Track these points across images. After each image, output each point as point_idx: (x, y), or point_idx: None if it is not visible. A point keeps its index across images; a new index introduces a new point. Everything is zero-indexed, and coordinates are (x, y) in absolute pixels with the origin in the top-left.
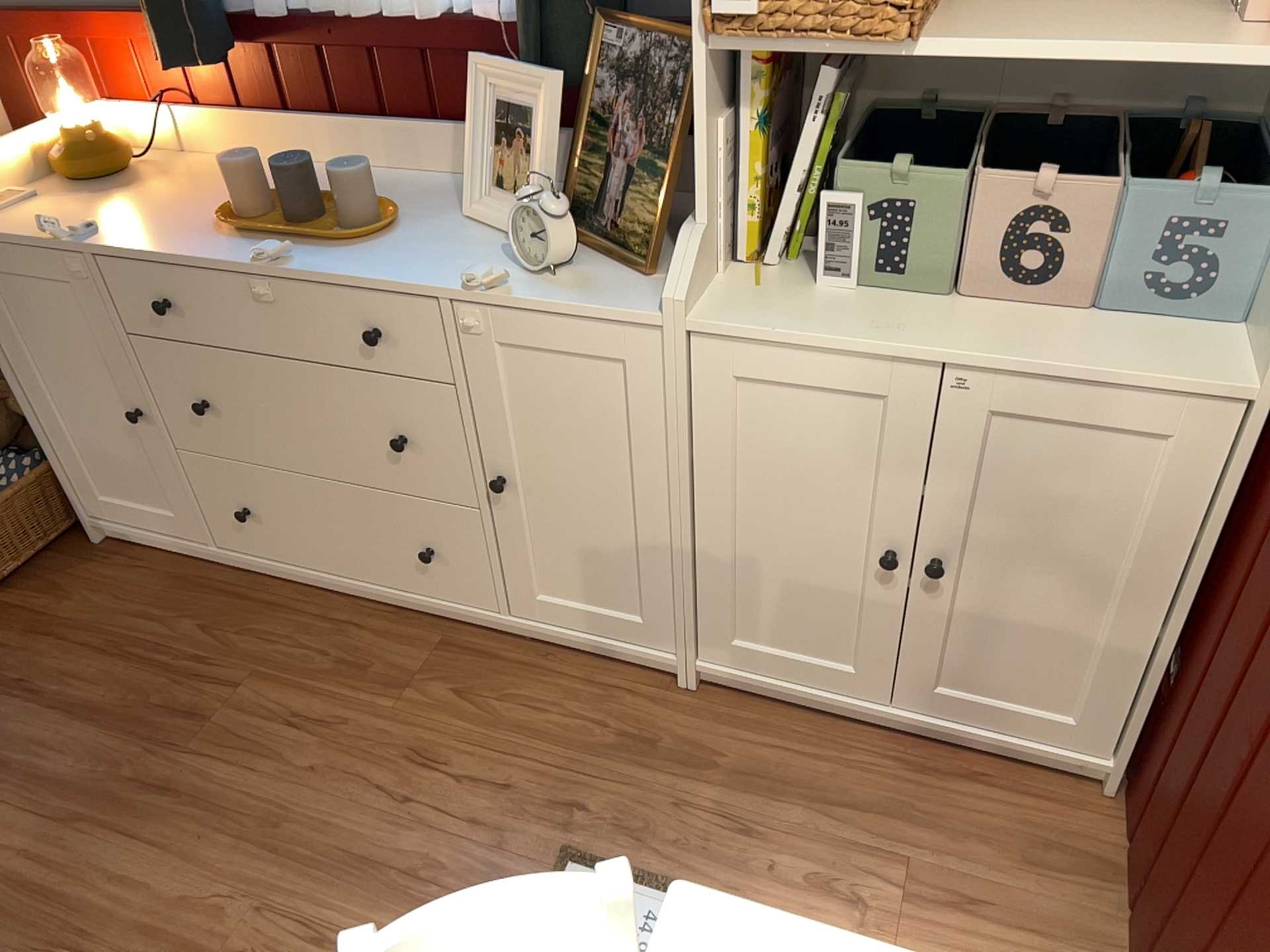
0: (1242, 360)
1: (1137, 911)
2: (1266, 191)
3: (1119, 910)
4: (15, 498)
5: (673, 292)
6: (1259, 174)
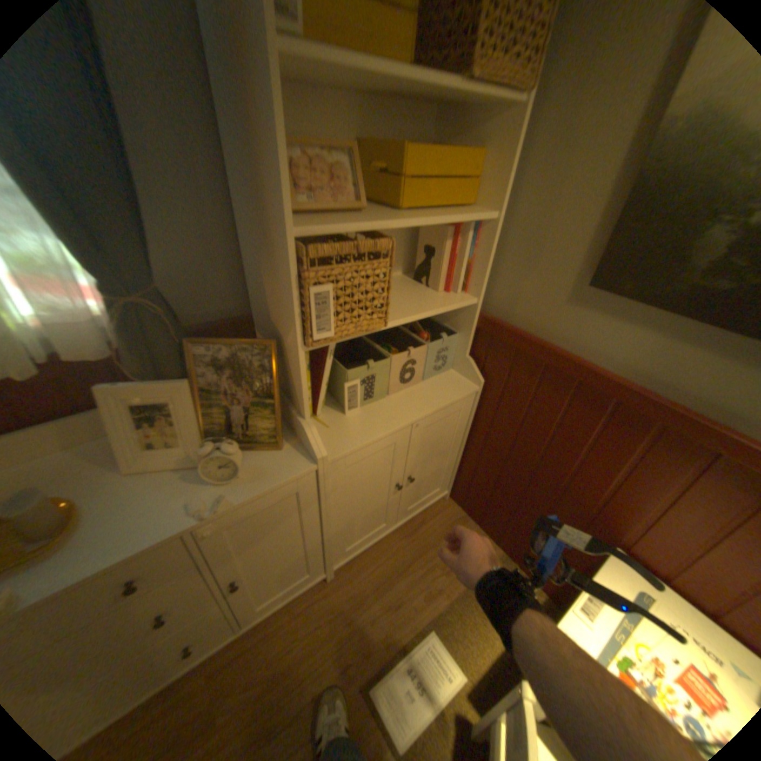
0: (469, 378)
1: (493, 526)
2: (454, 331)
3: (480, 528)
4: None
5: (318, 452)
6: (440, 324)
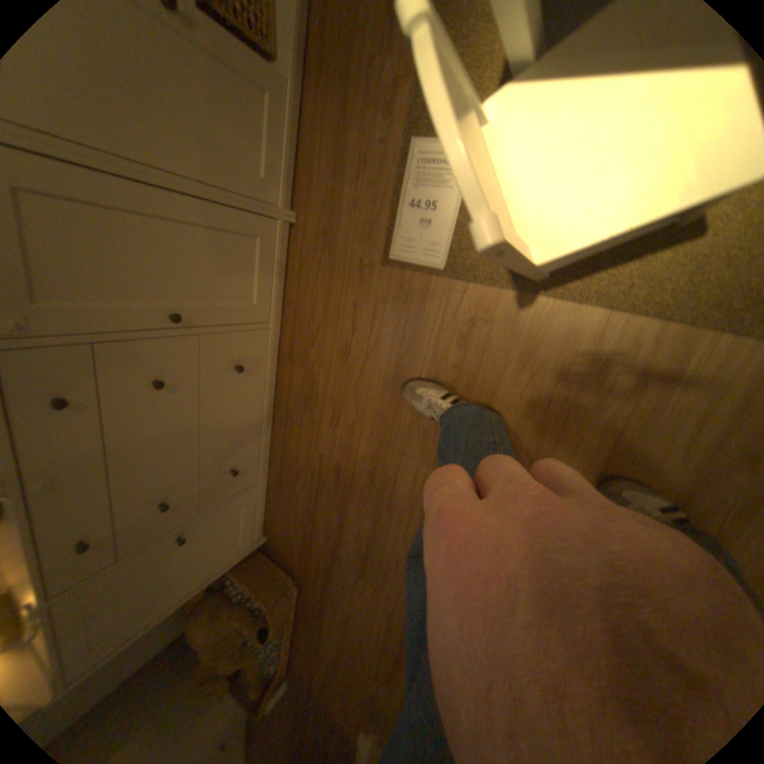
0: None
1: None
2: None
3: None
4: (241, 588)
5: None
6: None
